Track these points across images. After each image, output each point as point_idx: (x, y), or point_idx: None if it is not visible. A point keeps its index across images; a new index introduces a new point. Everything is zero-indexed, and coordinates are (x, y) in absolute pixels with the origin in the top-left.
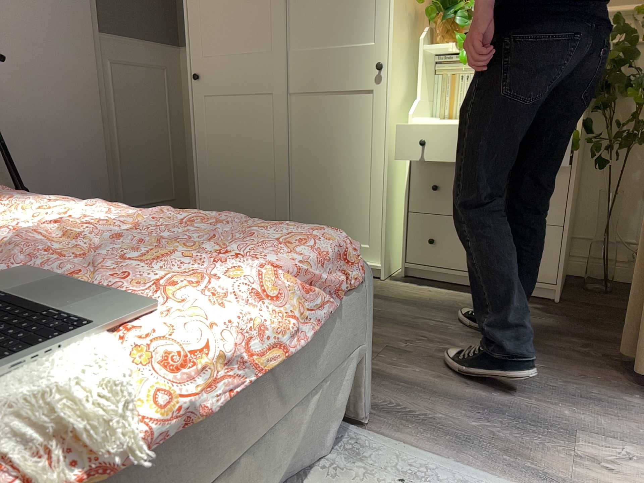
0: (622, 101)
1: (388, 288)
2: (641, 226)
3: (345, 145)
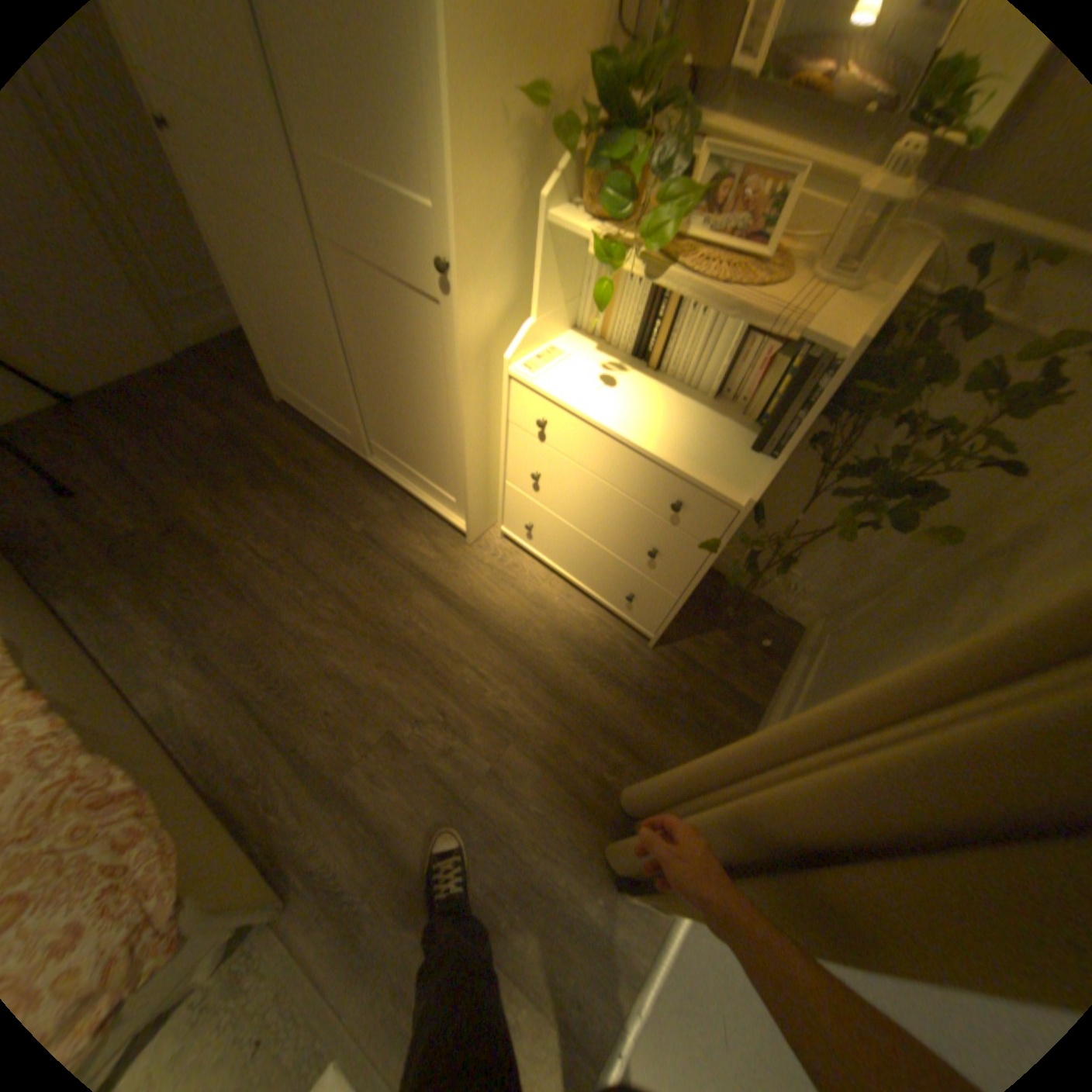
0: (884, 417)
1: (465, 567)
2: (816, 566)
3: (413, 368)
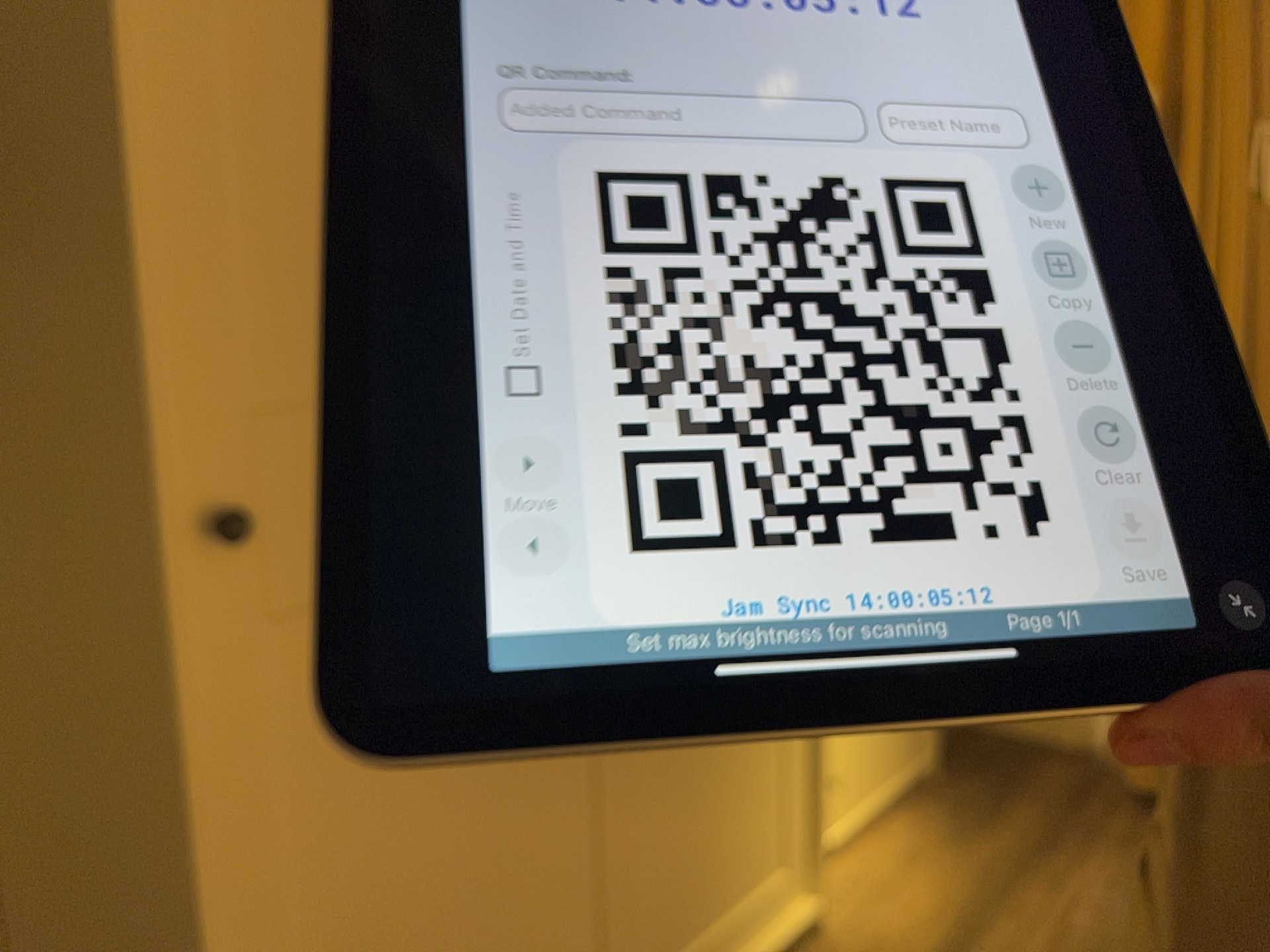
0: None
1: (874, 926)
2: None
3: None
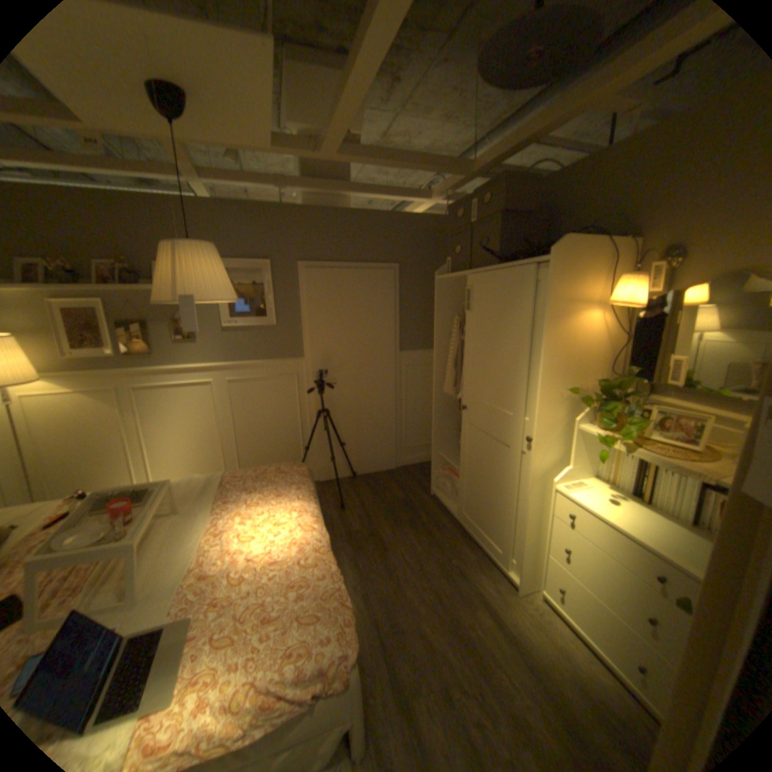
0: None
1: (514, 610)
2: None
3: (506, 481)
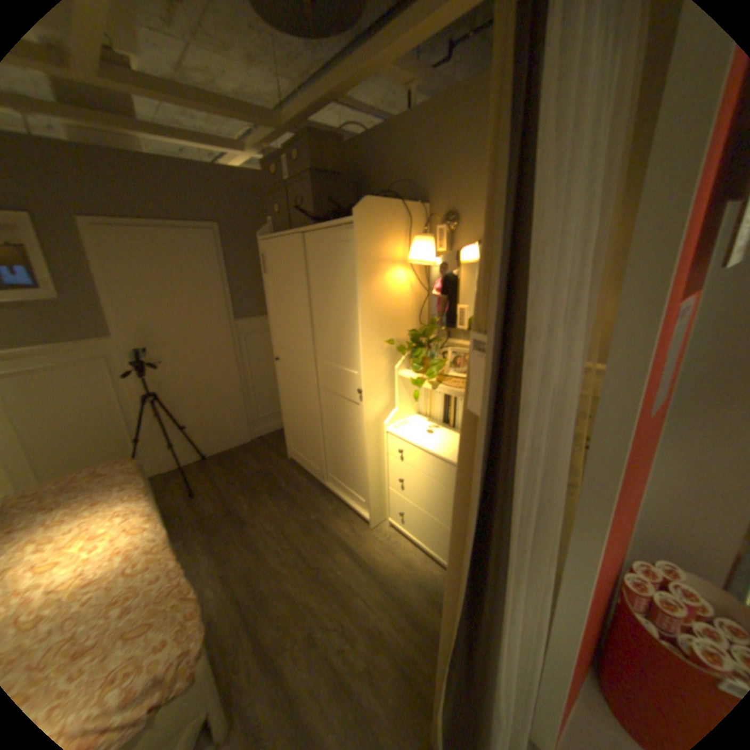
0: None
1: (366, 541)
2: None
3: (348, 432)
